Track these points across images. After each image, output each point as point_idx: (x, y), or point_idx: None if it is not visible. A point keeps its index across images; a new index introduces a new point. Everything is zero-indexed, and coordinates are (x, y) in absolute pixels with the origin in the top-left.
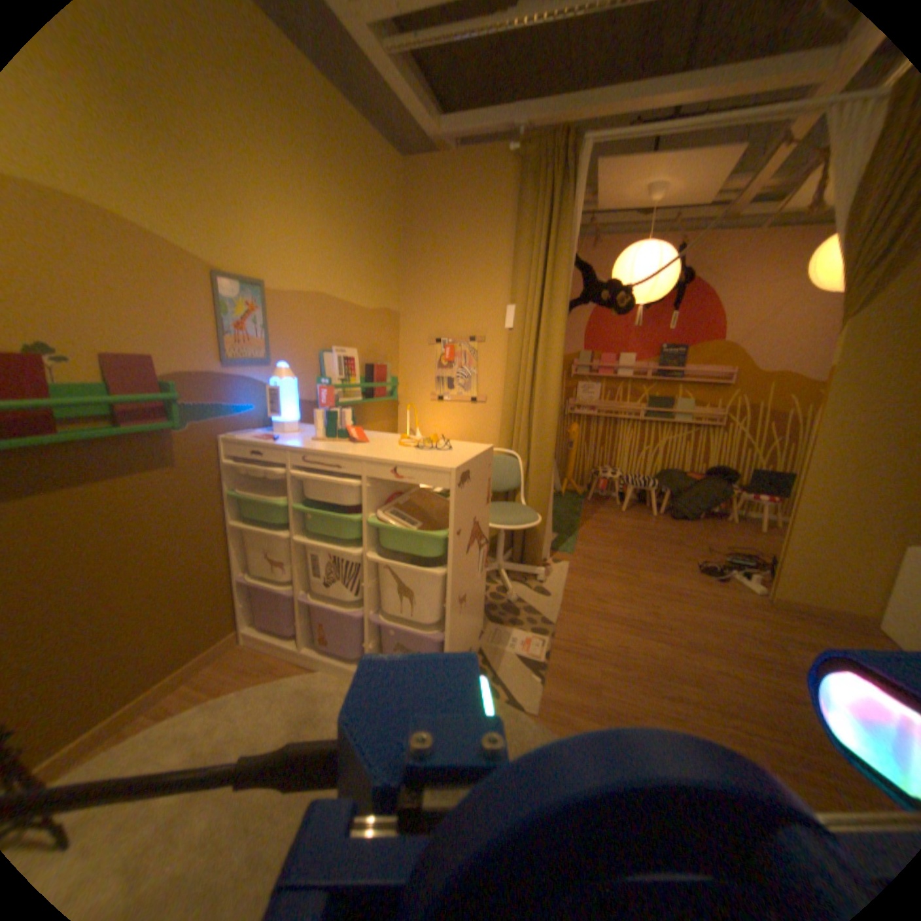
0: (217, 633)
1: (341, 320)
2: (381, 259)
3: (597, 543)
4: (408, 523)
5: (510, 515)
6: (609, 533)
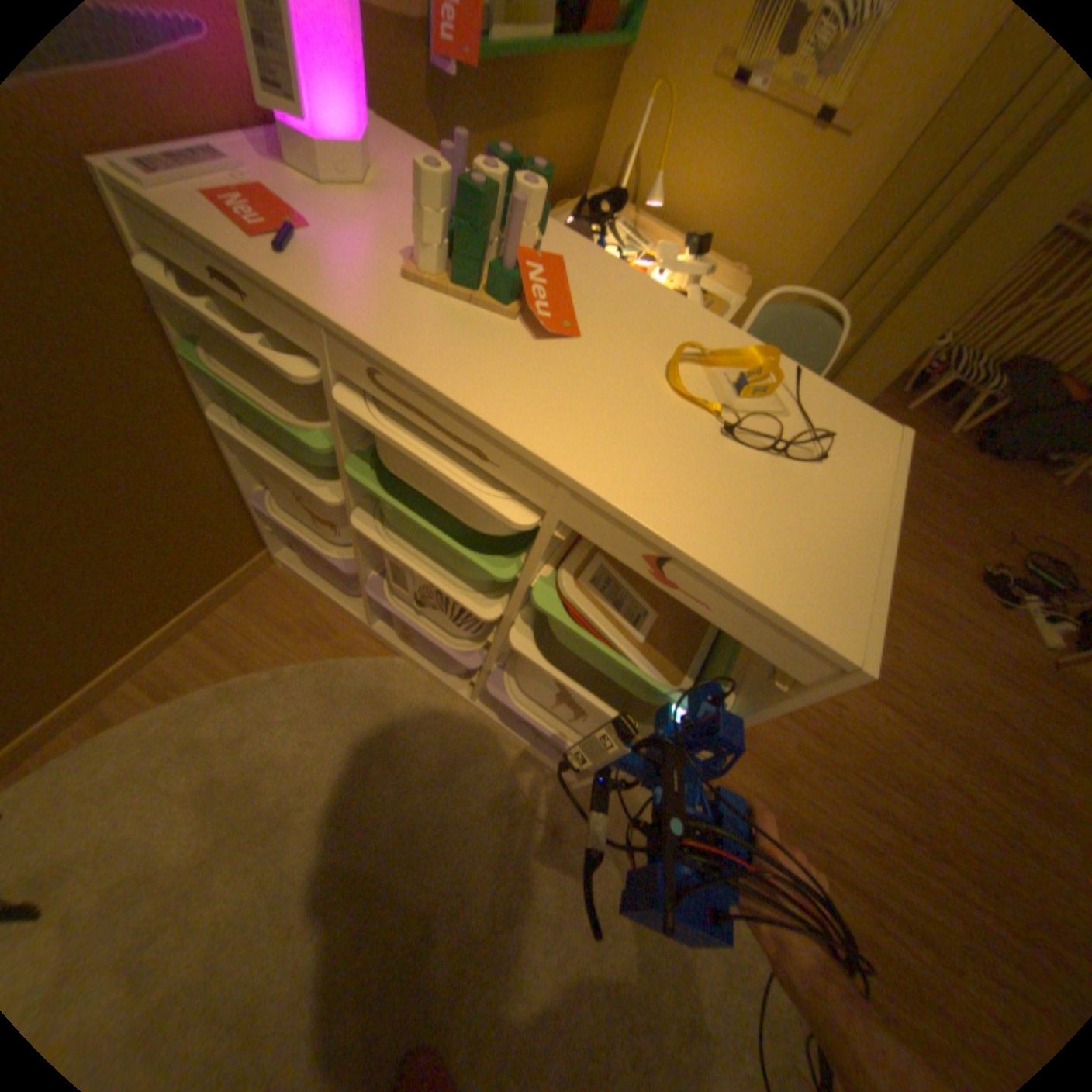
0: (234, 560)
1: None
2: None
3: None
4: (626, 613)
5: None
6: None
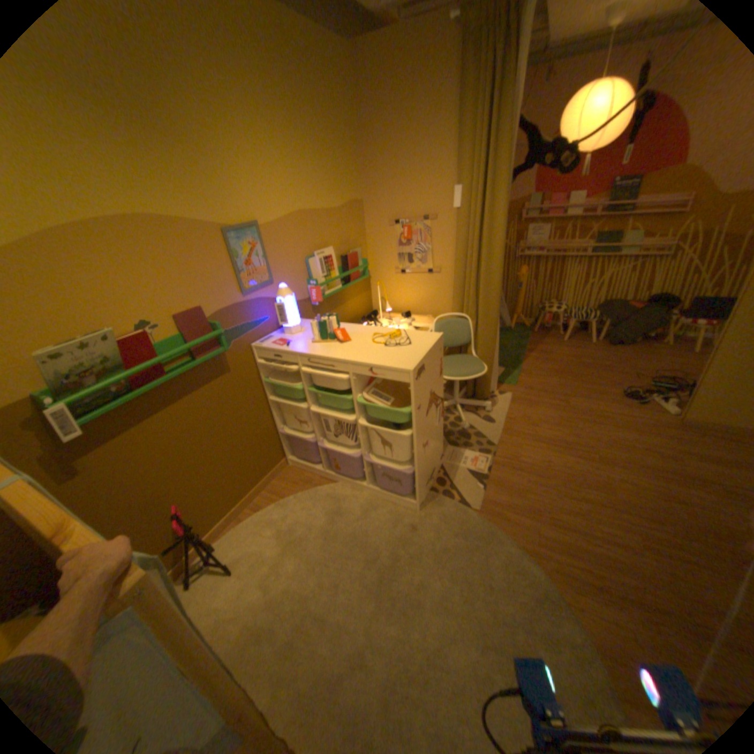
0: (275, 460)
1: (316, 227)
2: (341, 158)
3: (538, 373)
4: (383, 399)
5: (462, 368)
6: (549, 363)
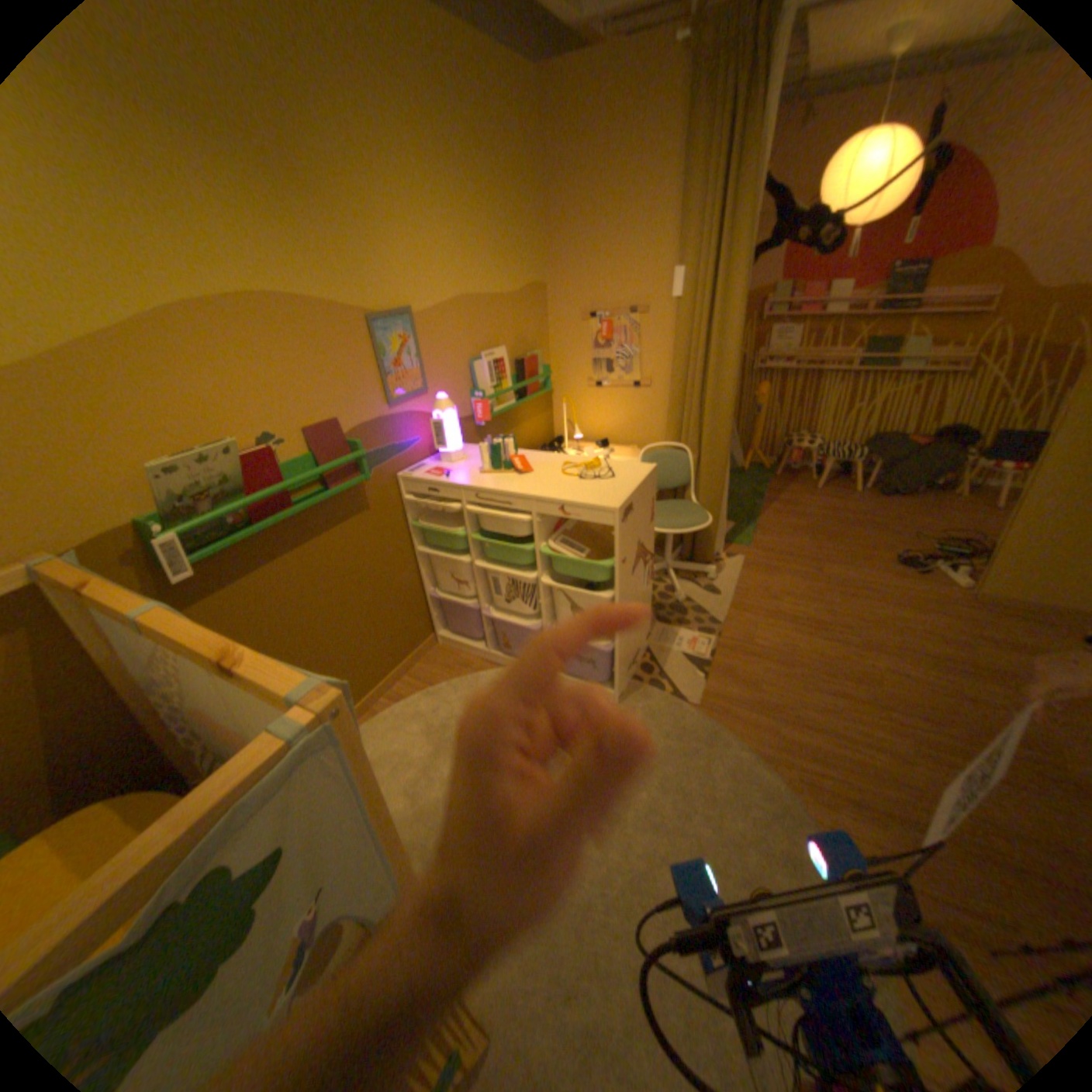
0: (421, 636)
1: (484, 319)
2: (519, 225)
3: (780, 531)
4: (575, 550)
5: (678, 517)
6: (796, 518)
